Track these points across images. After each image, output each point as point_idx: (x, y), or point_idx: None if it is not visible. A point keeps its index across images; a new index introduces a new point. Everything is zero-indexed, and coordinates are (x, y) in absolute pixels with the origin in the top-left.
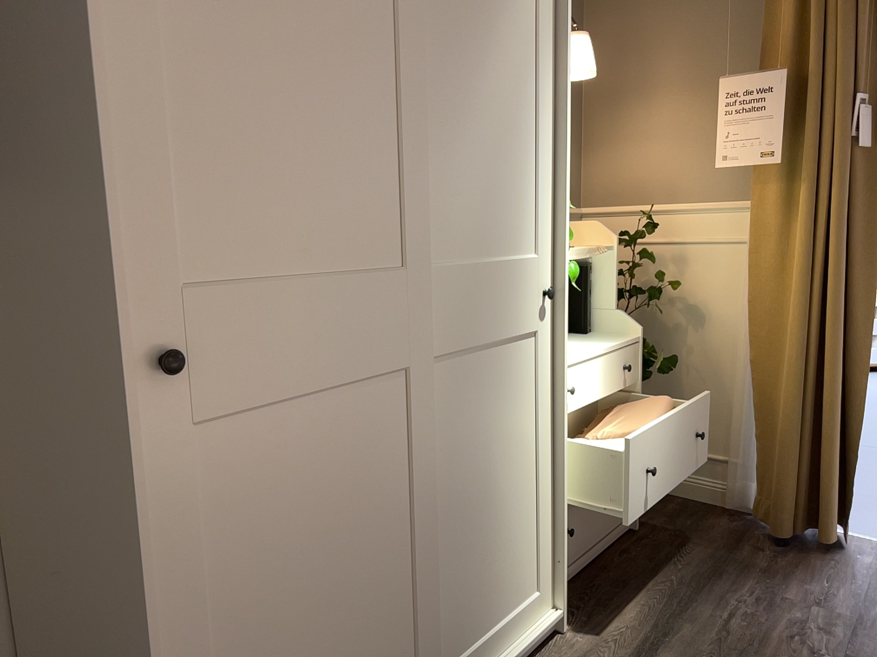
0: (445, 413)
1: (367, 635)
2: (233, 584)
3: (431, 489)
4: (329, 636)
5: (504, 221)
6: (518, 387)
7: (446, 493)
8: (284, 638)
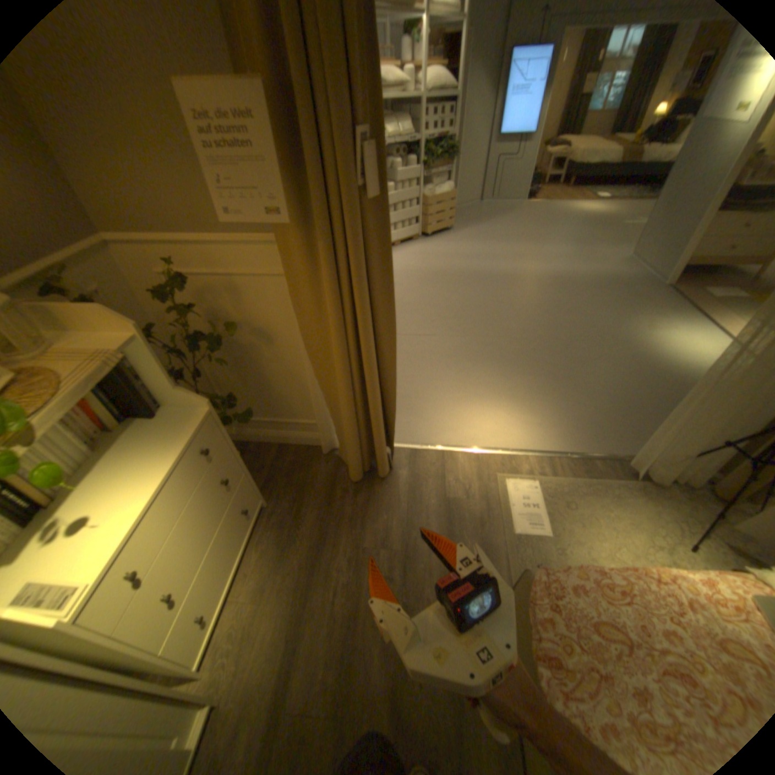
0: None
1: None
2: None
3: None
4: None
5: None
6: None
7: None
8: None
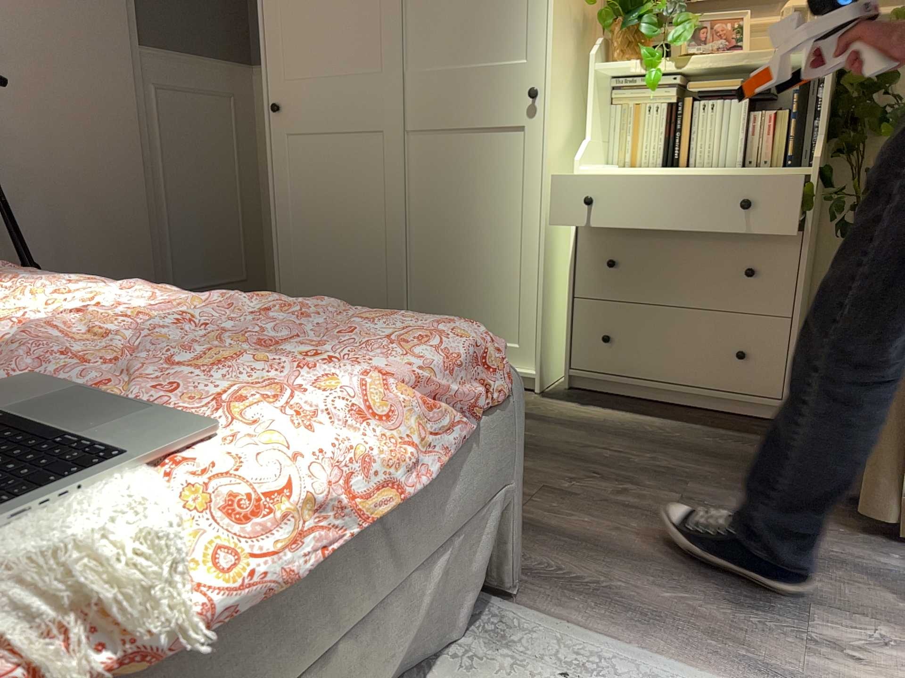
0: (420, 173)
1: (351, 279)
2: (287, 211)
3: (394, 216)
4: (329, 264)
5: (488, 29)
6: (504, 174)
7: (421, 230)
8: (309, 250)
